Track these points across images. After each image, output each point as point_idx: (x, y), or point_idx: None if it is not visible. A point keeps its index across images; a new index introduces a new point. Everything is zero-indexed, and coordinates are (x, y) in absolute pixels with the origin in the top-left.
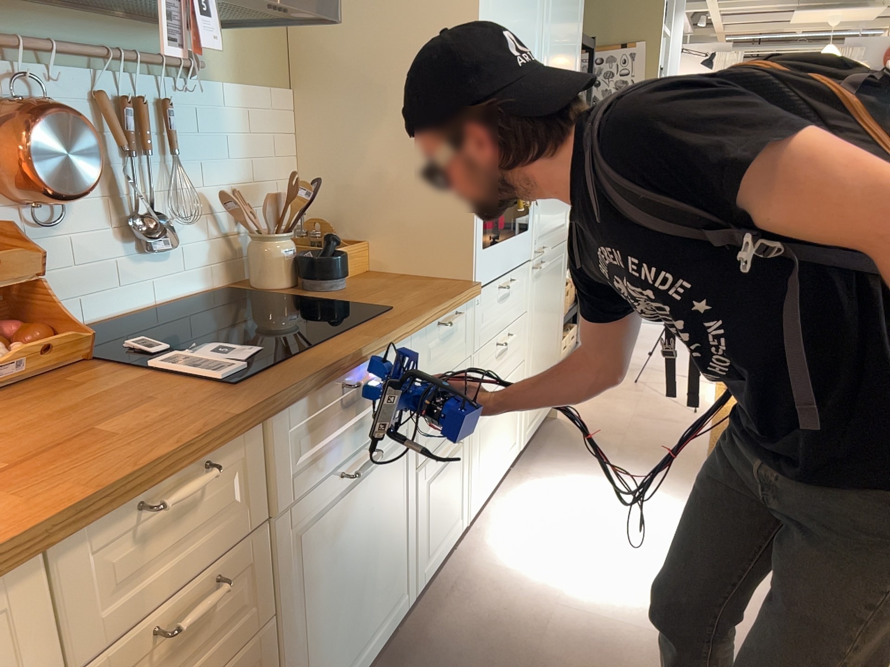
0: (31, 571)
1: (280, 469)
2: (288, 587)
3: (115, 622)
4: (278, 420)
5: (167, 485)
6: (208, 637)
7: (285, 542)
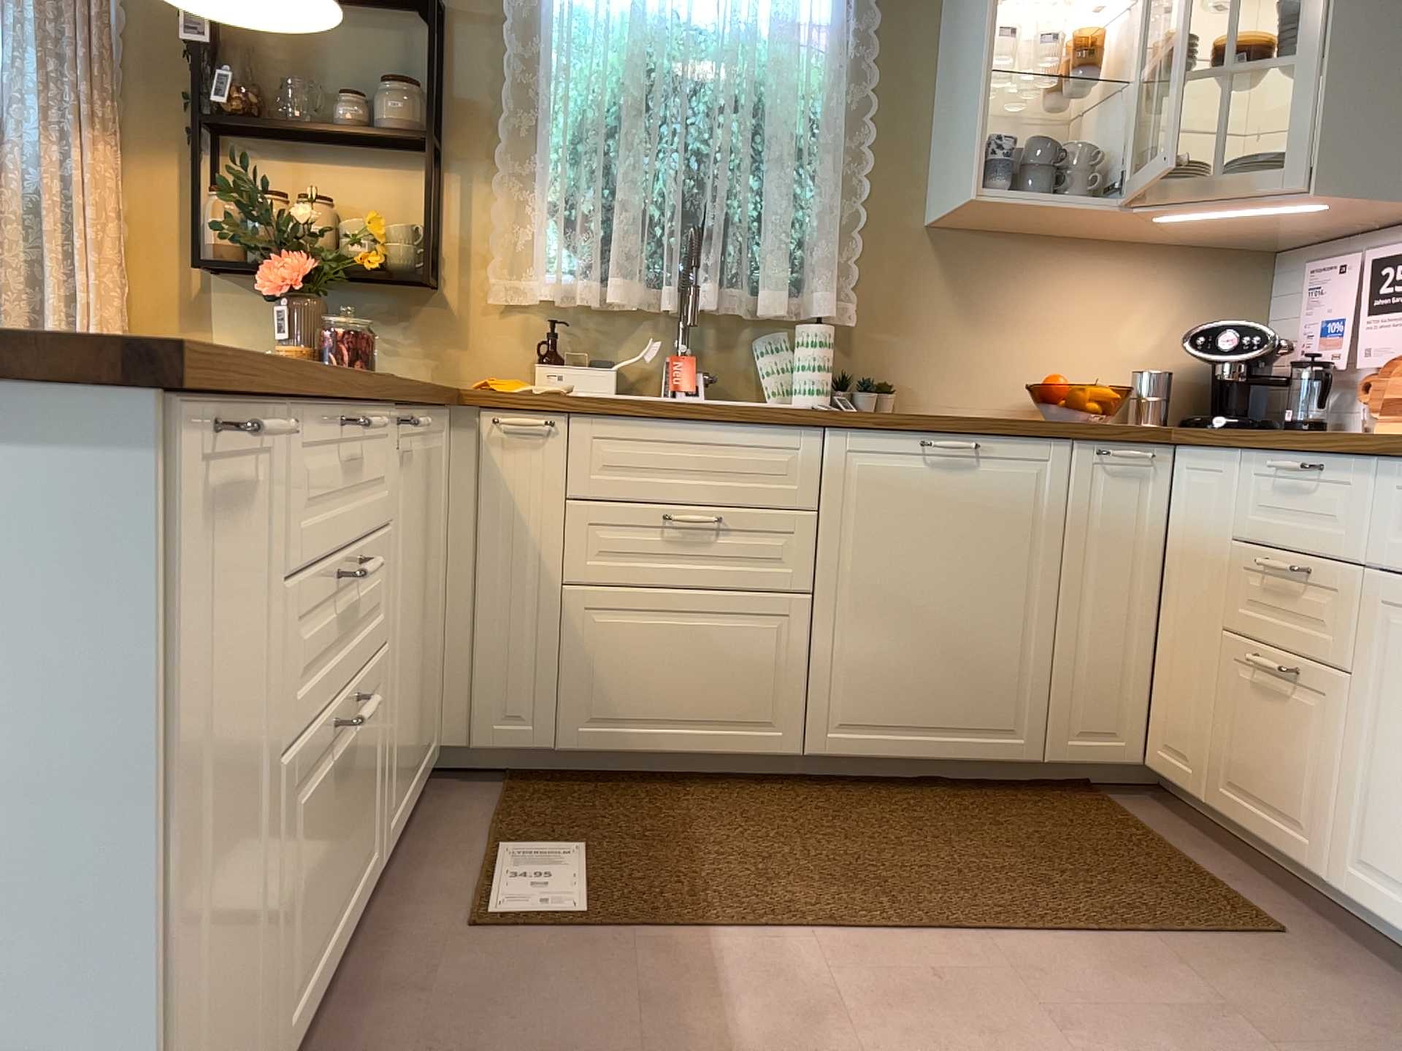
0: (1234, 460)
1: (1386, 528)
2: (1368, 667)
3: (1254, 530)
4: (1391, 474)
5: (1294, 462)
6: (1296, 616)
7: (1375, 612)
